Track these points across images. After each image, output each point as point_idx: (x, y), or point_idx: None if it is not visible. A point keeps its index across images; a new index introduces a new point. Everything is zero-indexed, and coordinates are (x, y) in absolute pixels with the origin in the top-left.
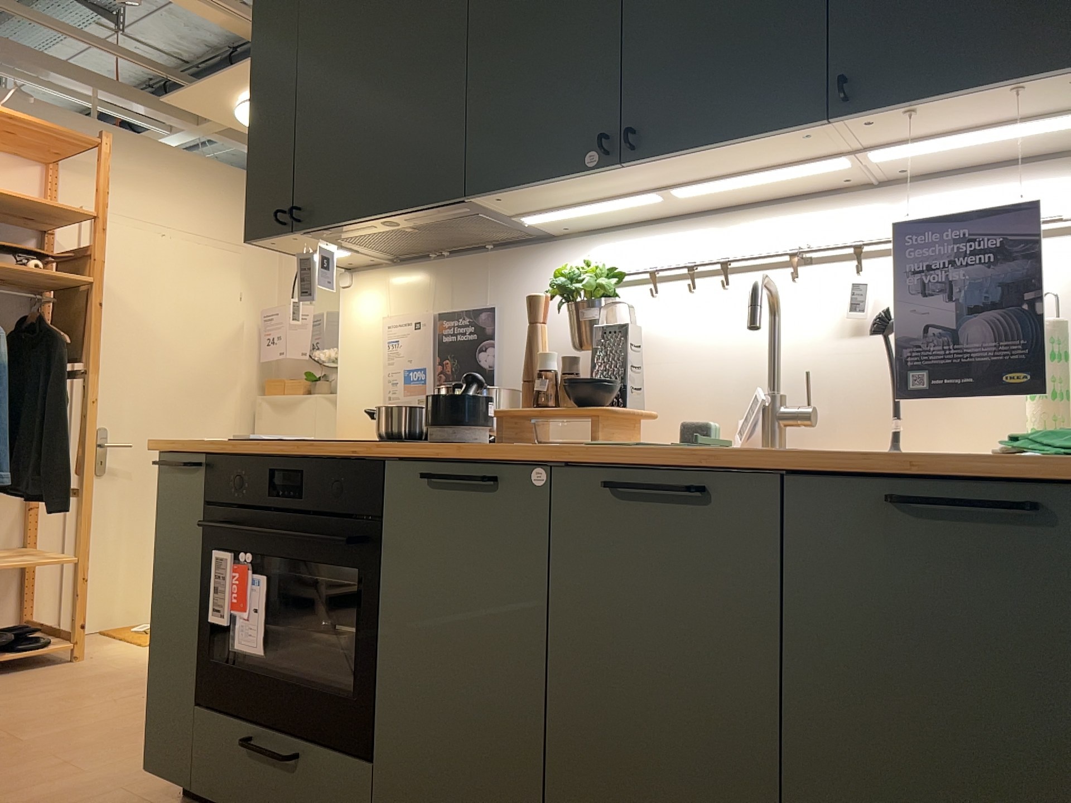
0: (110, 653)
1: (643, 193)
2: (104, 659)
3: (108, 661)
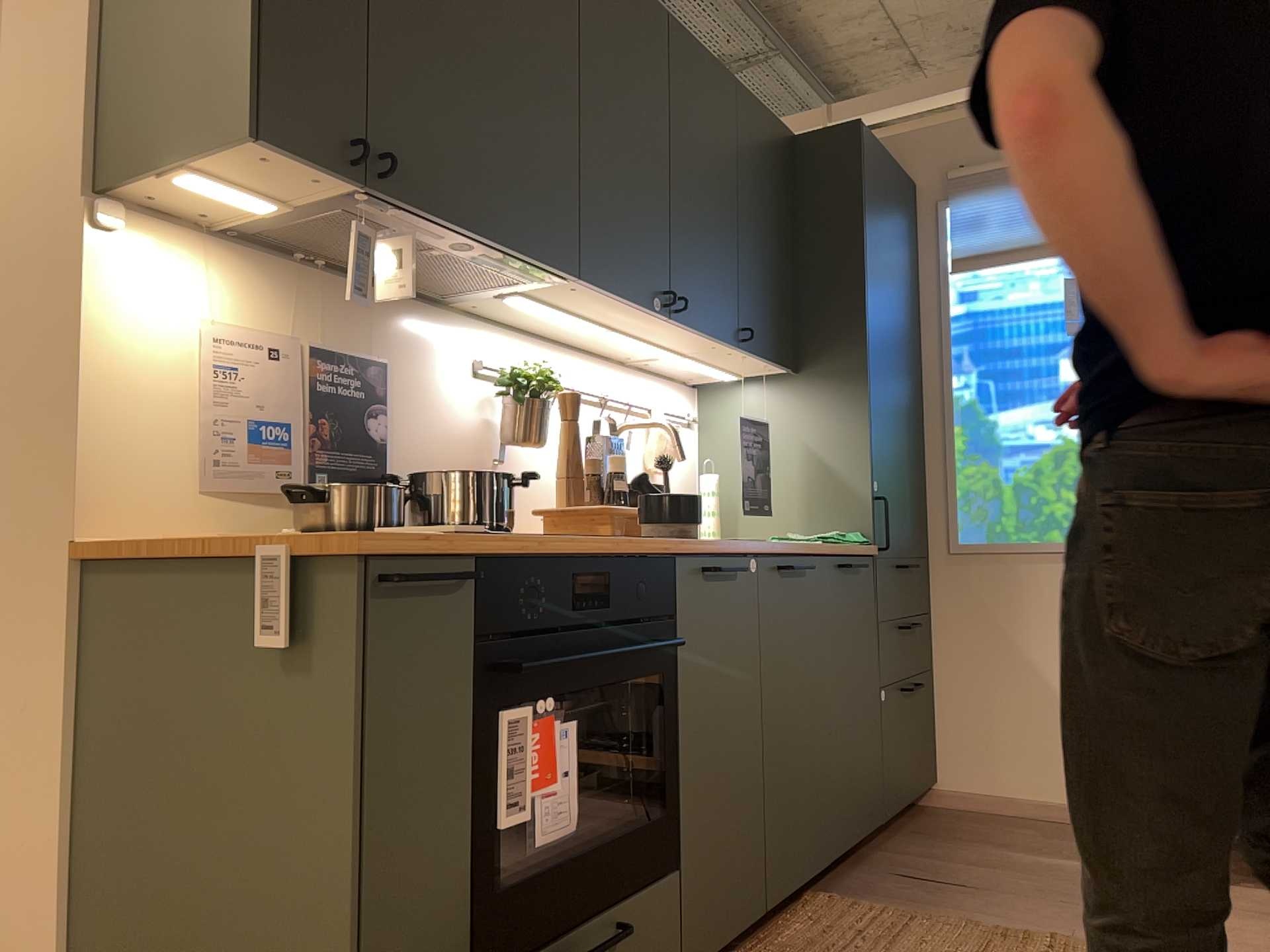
0: None
1: (606, 324)
2: None
3: None
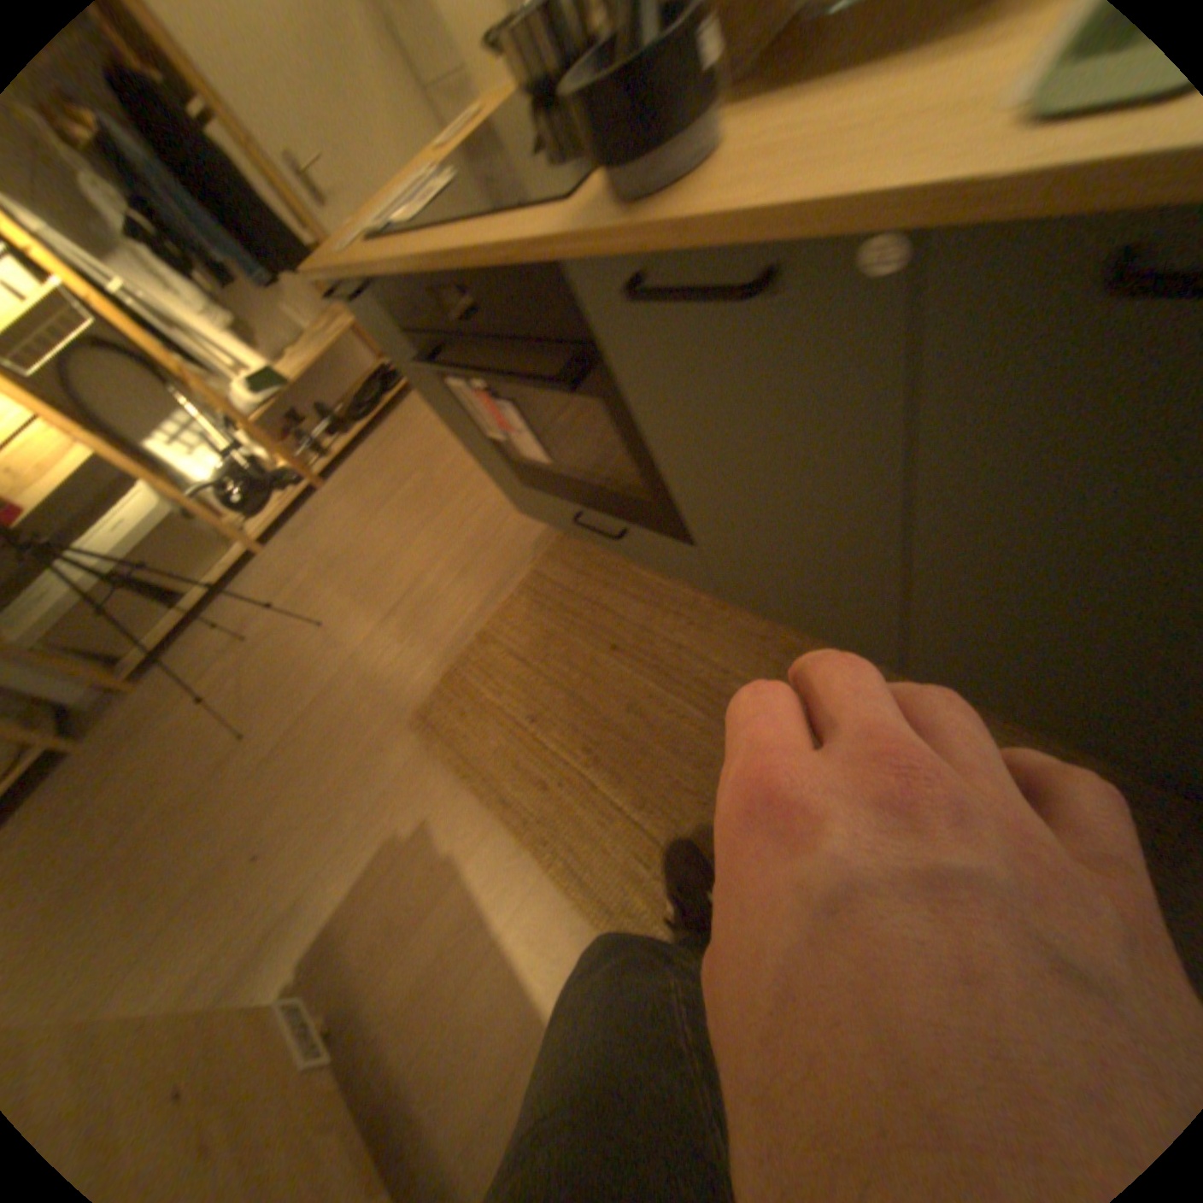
0: None
1: None
2: None
3: None
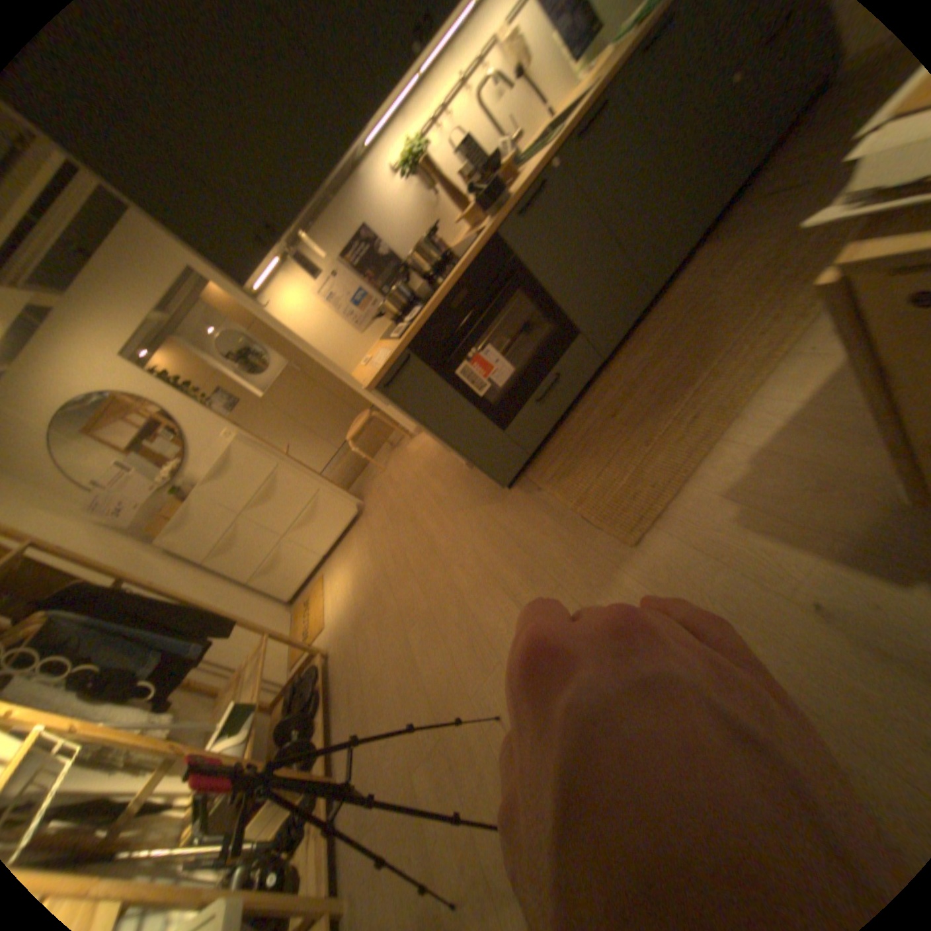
0: (323, 640)
1: (414, 72)
2: (331, 636)
3: (336, 632)
